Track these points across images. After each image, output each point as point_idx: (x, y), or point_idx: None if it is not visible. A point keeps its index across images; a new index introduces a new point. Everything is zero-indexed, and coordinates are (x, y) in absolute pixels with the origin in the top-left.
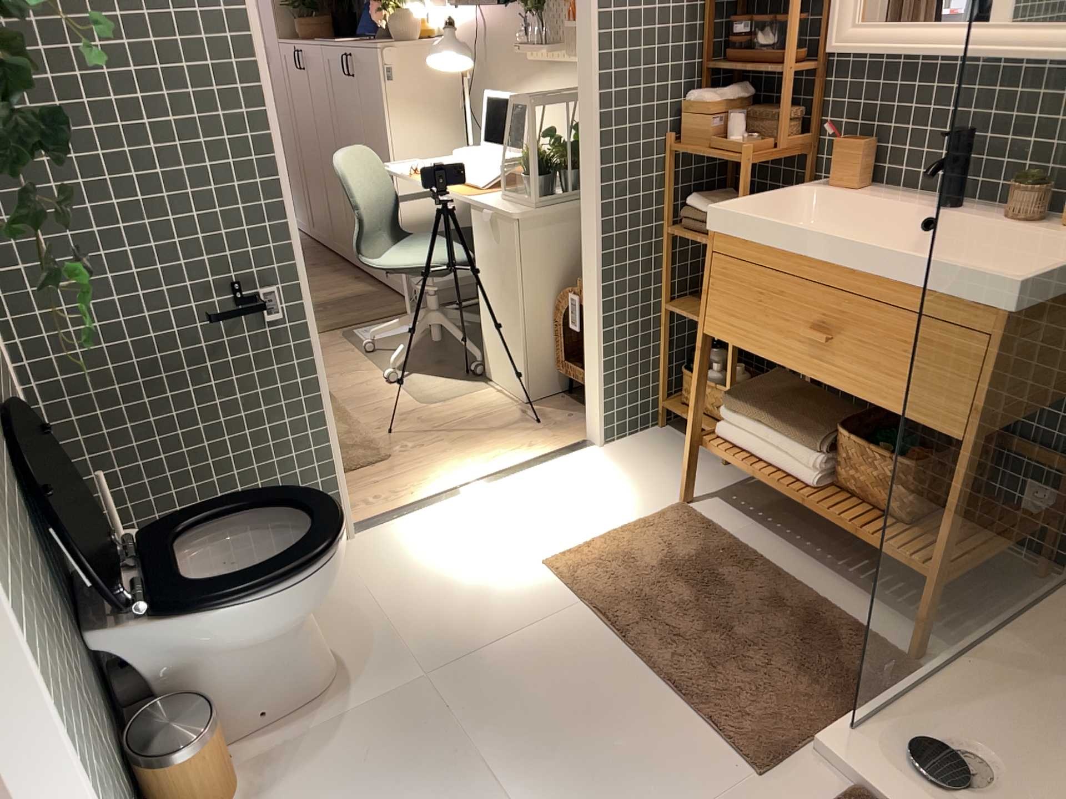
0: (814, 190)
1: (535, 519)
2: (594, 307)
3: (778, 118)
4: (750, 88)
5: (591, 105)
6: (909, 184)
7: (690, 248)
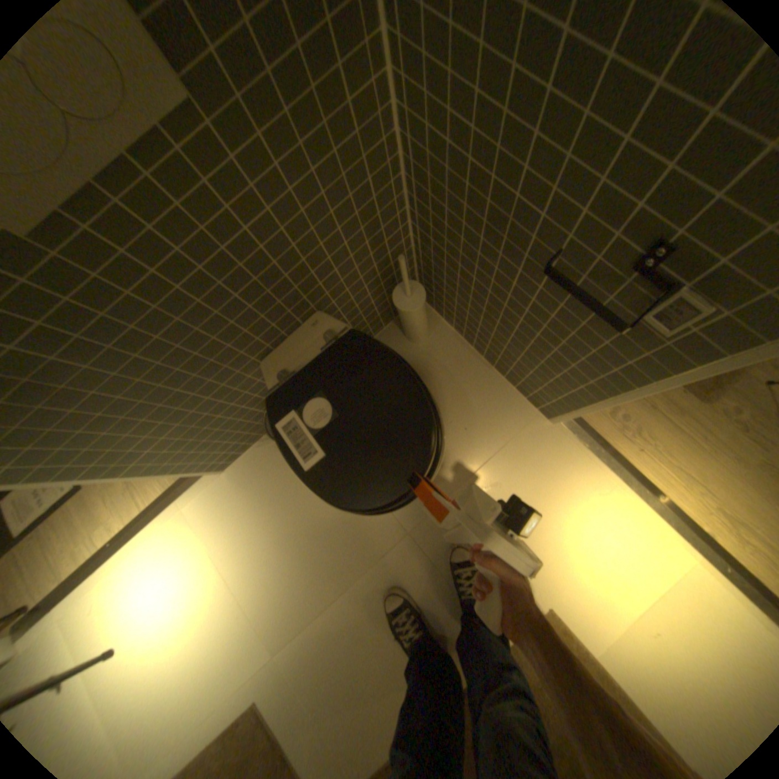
0: None
1: (622, 598)
2: None
3: None
4: None
5: None
6: None
7: None
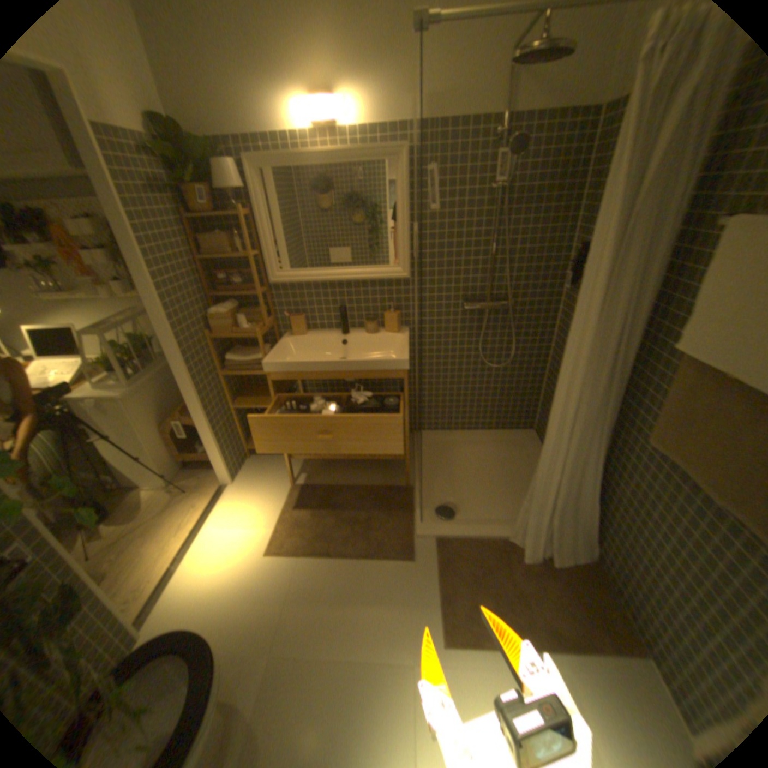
0: (291, 340)
1: (238, 540)
2: (205, 426)
3: (251, 311)
4: (230, 300)
5: (167, 330)
6: (325, 328)
7: (233, 378)
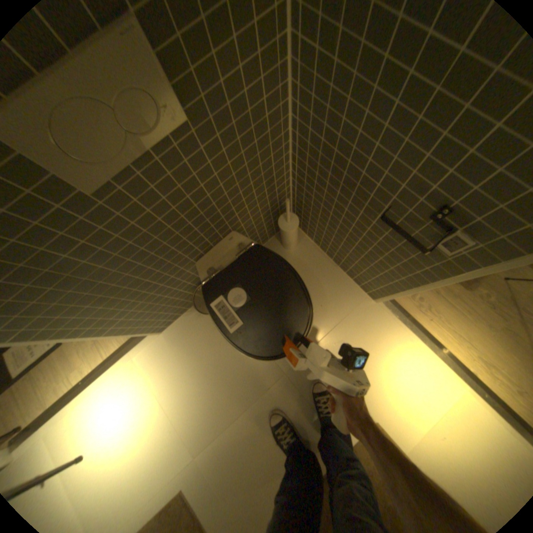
0: None
1: (421, 415)
2: None
3: None
4: None
5: None
6: None
7: None
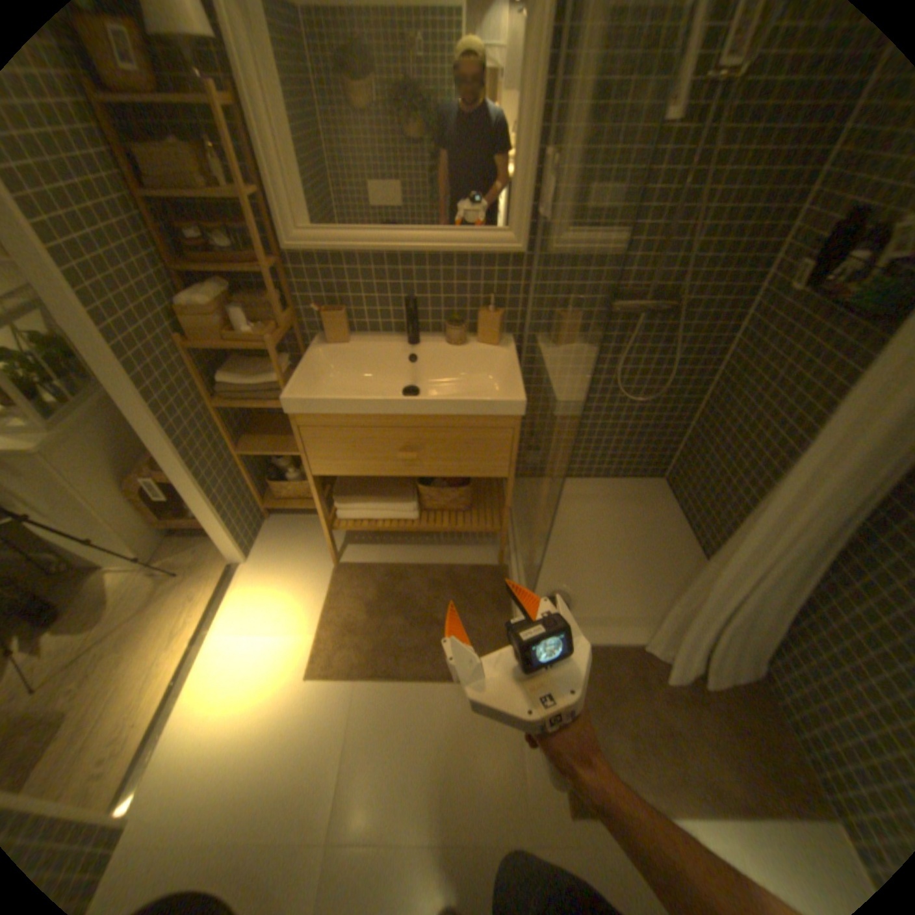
0: (324, 351)
1: (263, 654)
2: (194, 491)
3: (253, 297)
4: (214, 275)
5: (95, 342)
6: (379, 330)
7: (231, 407)
